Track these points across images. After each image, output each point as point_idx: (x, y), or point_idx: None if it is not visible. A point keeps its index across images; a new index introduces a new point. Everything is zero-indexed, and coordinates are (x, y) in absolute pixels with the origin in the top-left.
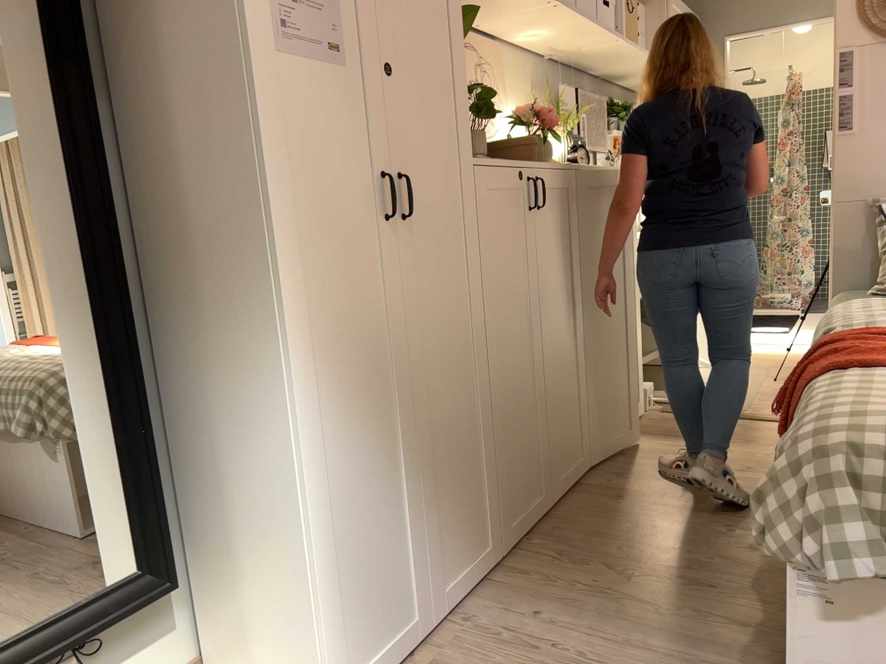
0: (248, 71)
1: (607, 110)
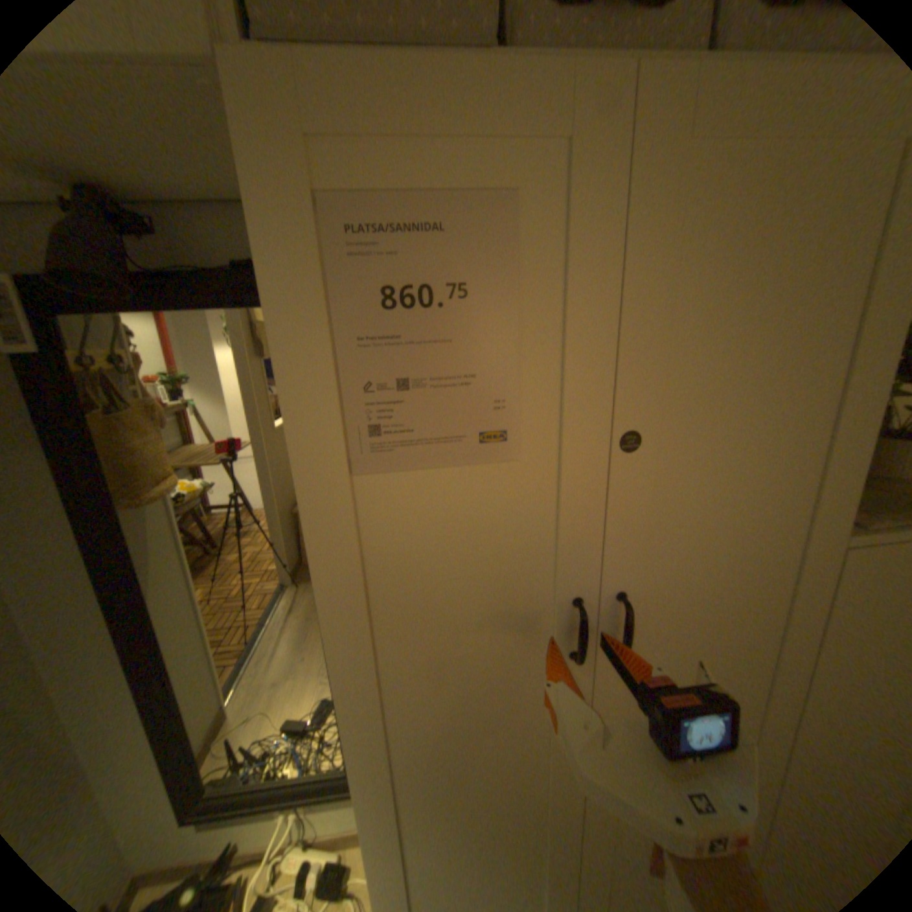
0: (305, 520)
1: None
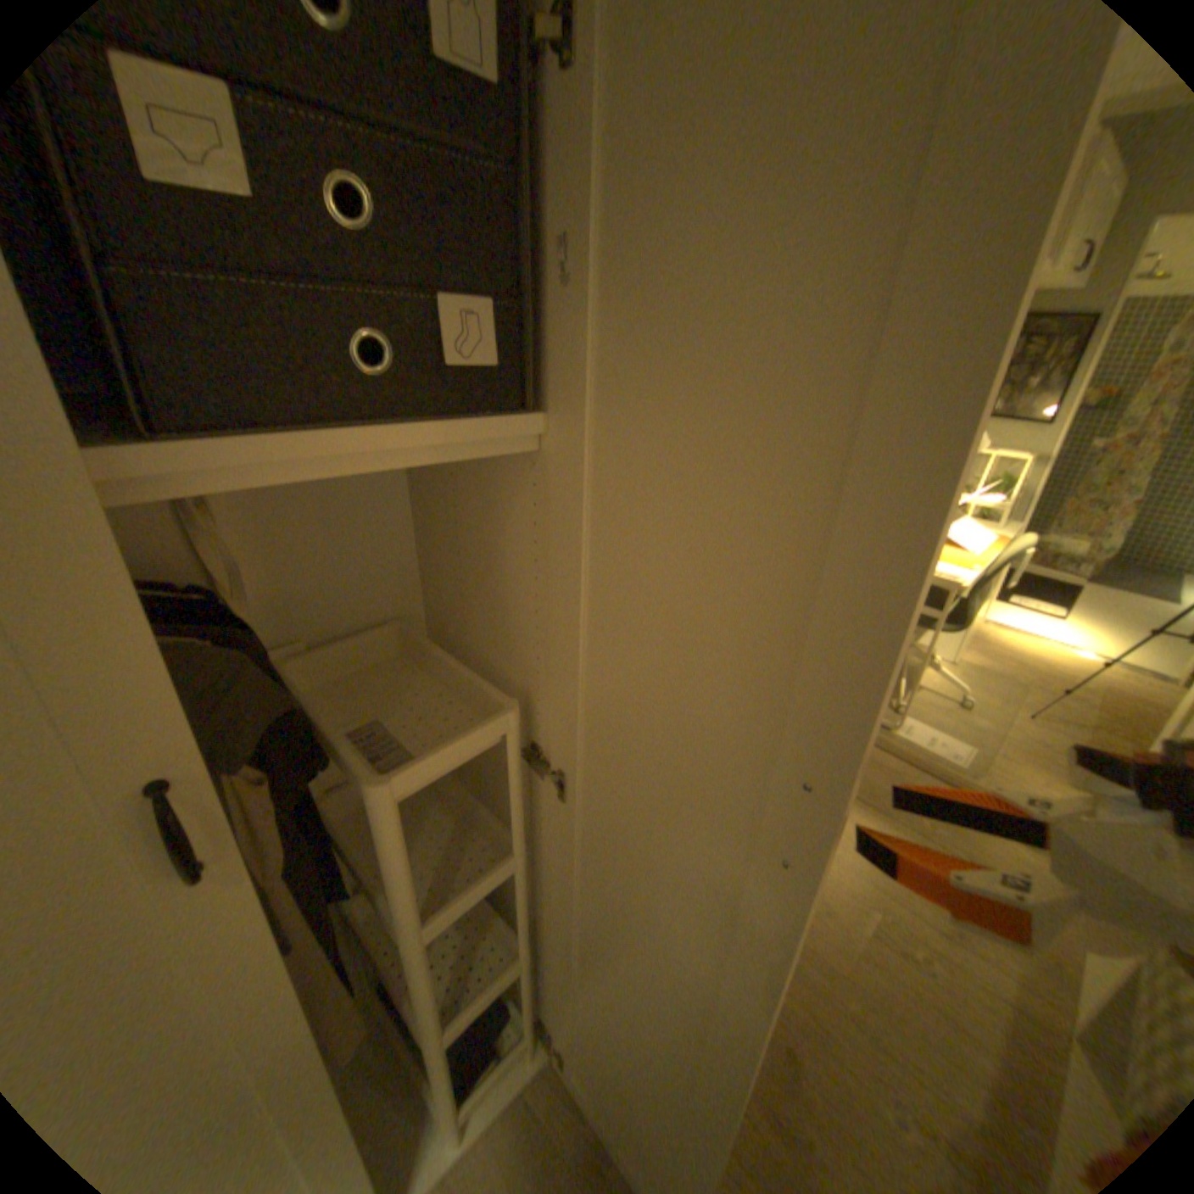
0: None
1: None
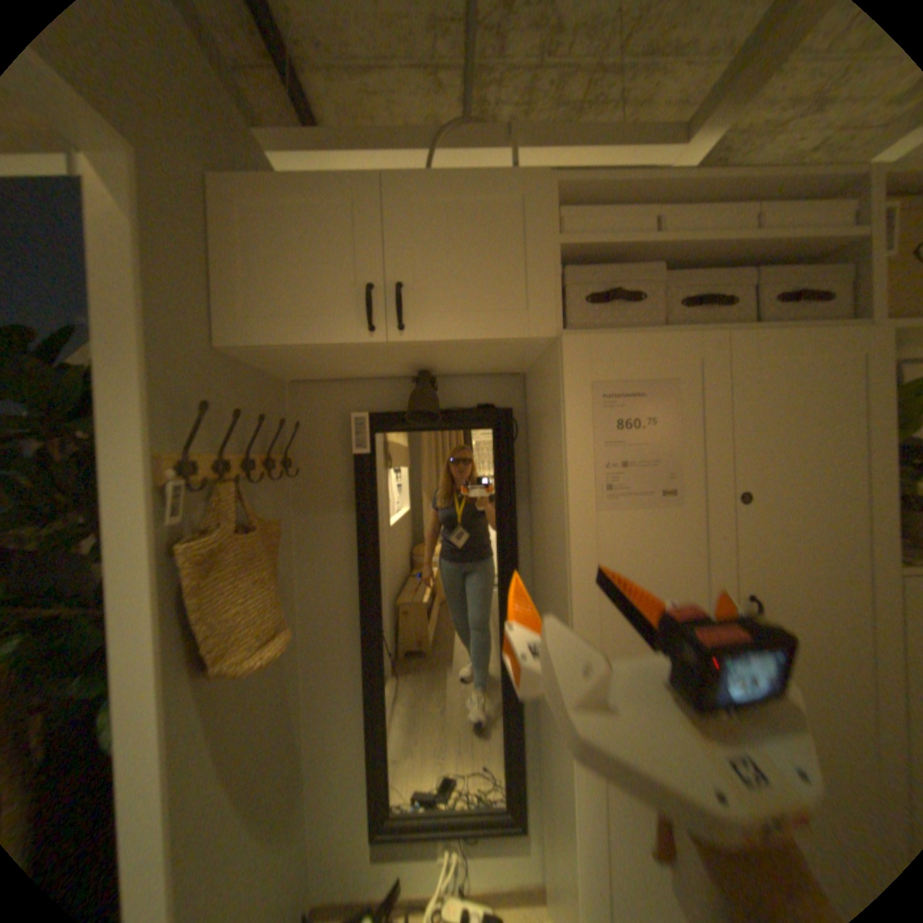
0: (571, 536)
1: None
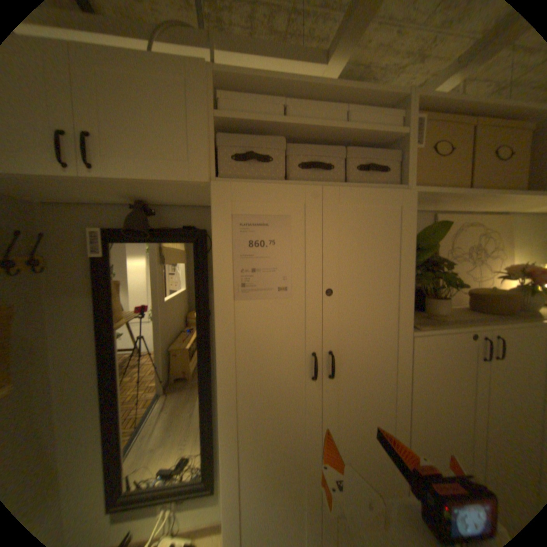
0: (216, 316)
1: None
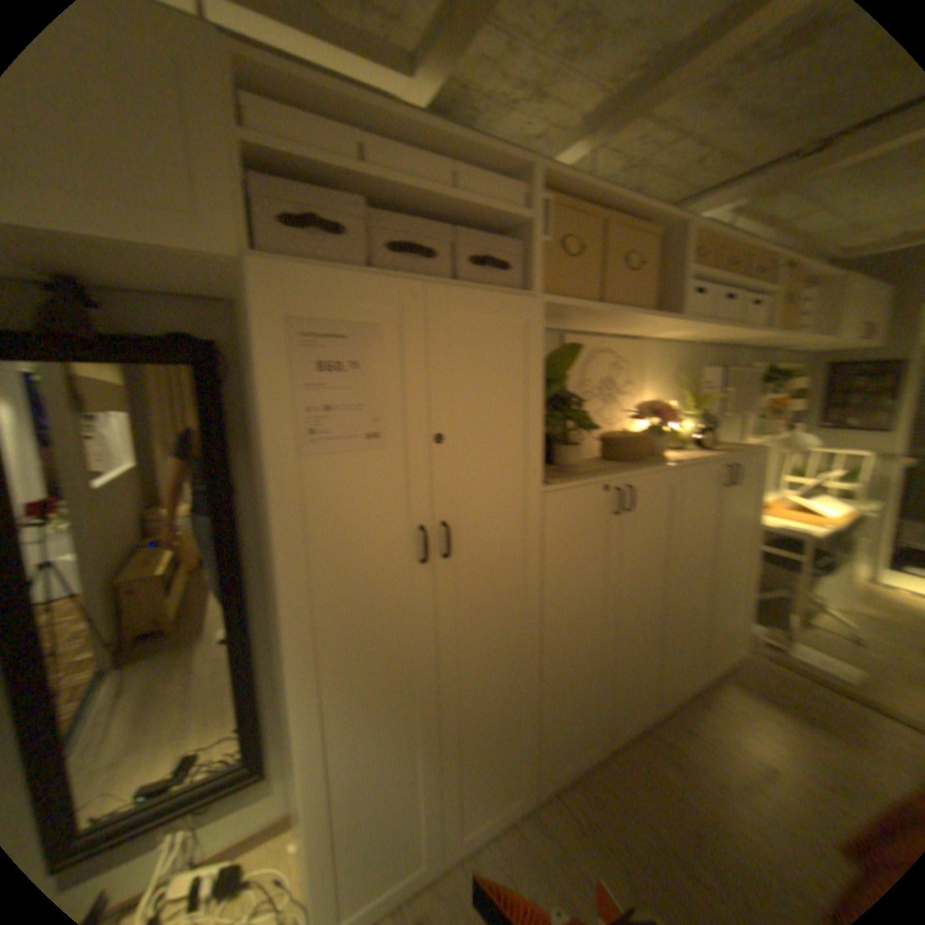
0: (273, 483)
1: (766, 376)
